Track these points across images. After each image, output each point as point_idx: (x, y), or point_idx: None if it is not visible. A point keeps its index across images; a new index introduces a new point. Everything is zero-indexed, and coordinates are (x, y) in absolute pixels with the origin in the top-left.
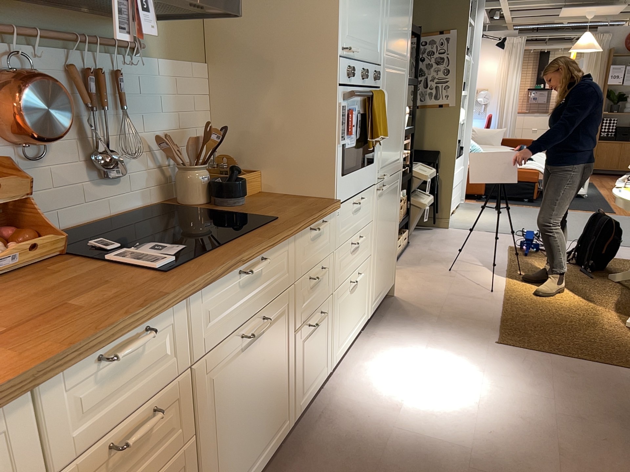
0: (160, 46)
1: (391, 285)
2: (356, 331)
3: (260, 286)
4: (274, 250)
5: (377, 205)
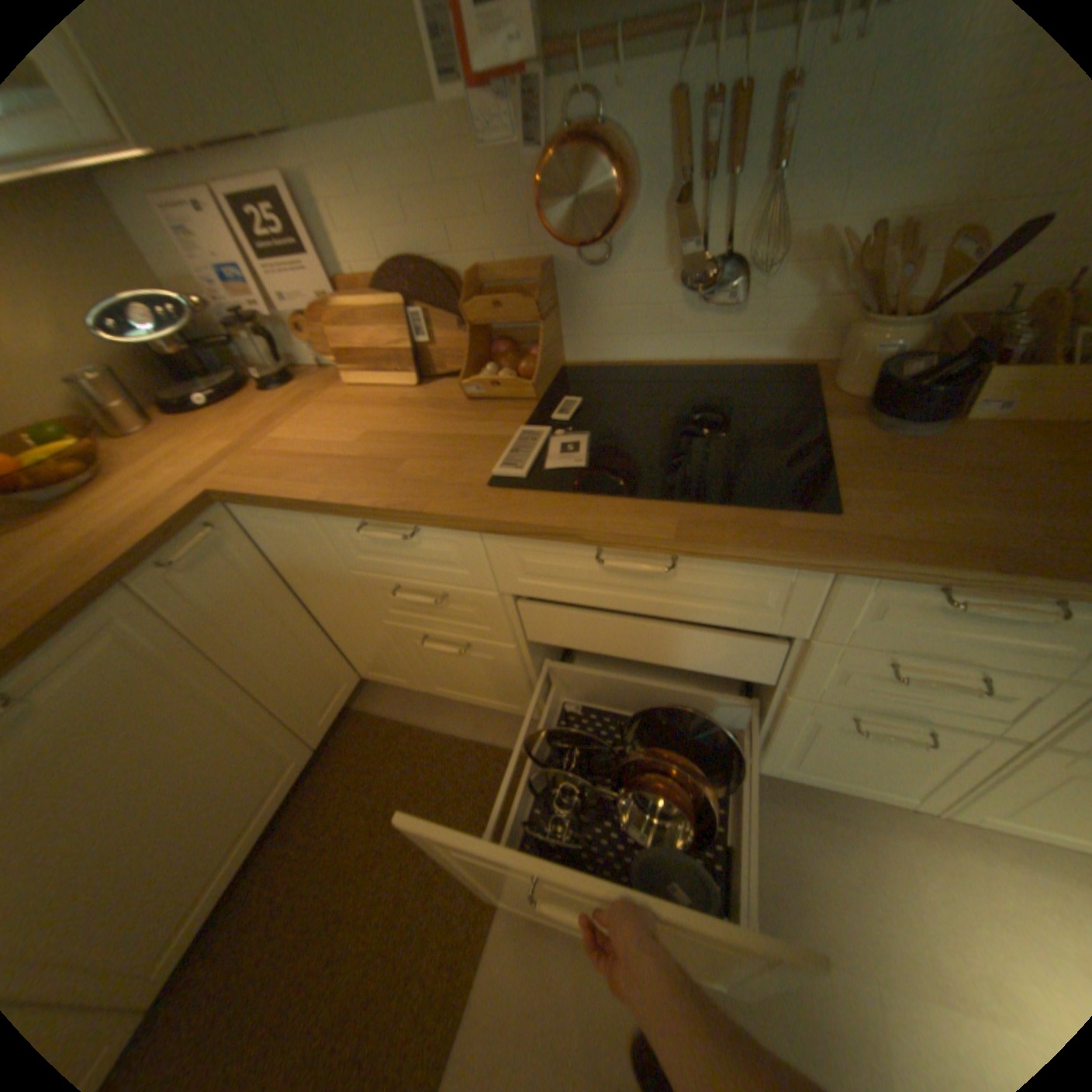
0: None
1: None
2: None
3: (673, 590)
4: (731, 562)
5: None
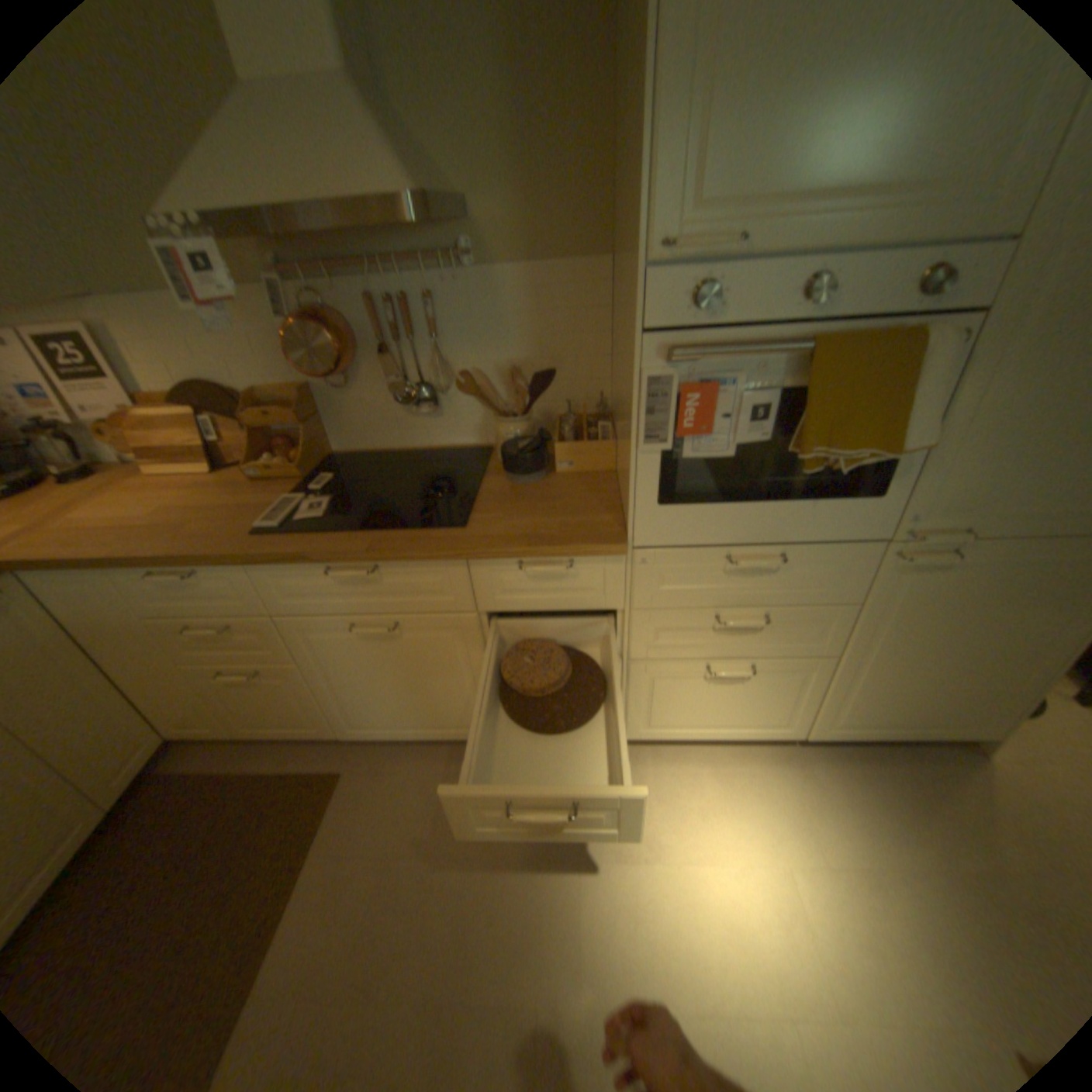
0: (508, 240)
1: (967, 735)
2: (733, 734)
3: (384, 591)
4: (408, 563)
5: (888, 581)
